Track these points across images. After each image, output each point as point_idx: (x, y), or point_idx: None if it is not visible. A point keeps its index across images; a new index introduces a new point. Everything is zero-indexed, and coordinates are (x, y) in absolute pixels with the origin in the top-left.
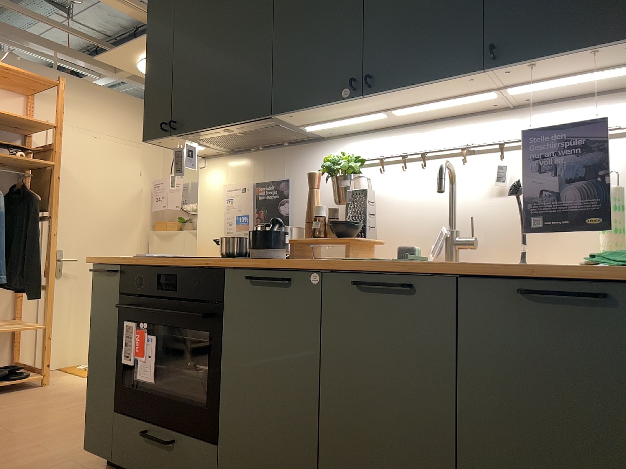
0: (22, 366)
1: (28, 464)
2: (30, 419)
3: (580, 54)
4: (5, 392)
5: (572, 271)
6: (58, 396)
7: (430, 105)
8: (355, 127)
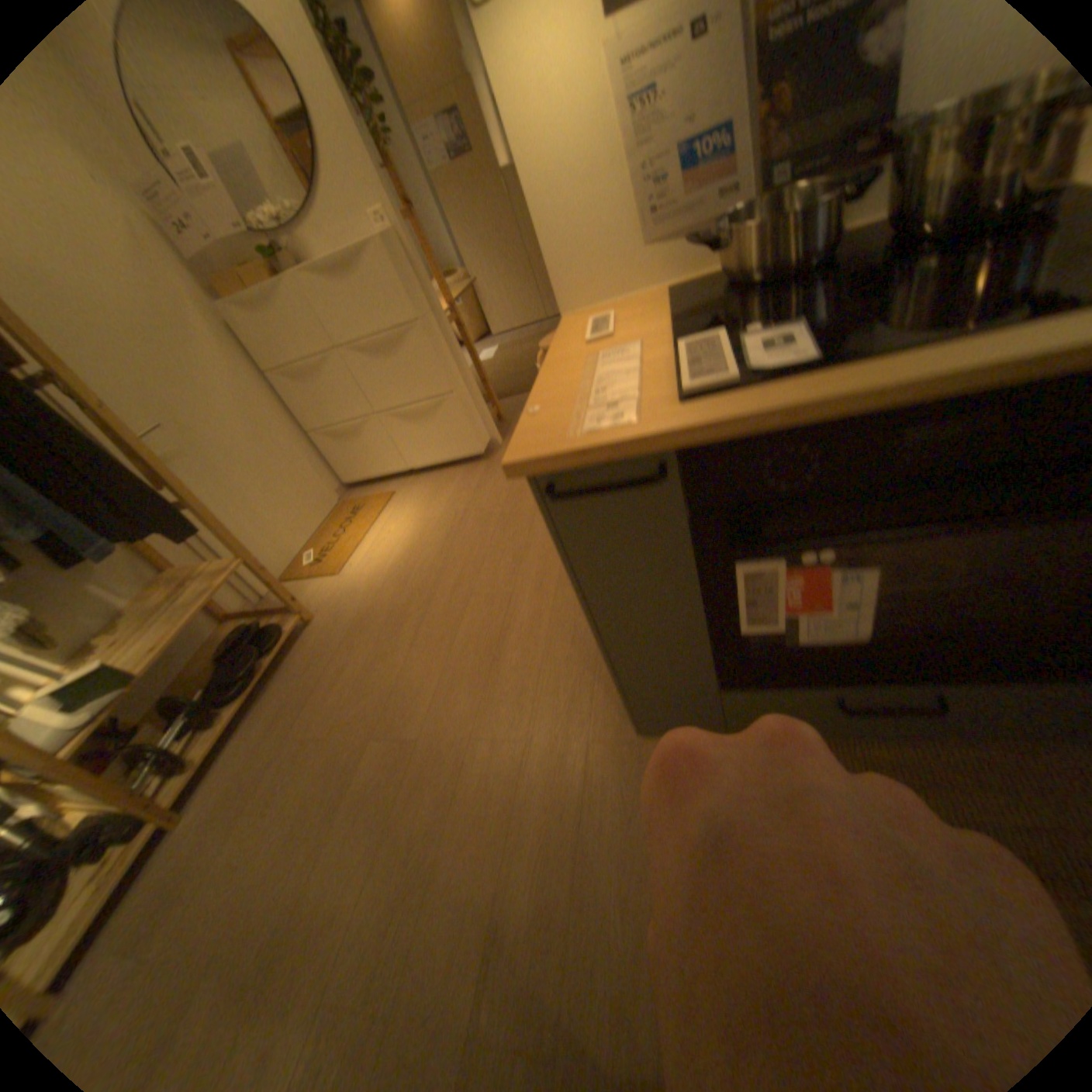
0: (257, 622)
1: (544, 789)
2: (397, 697)
3: None
4: (276, 669)
5: None
6: (361, 629)
7: None
8: None
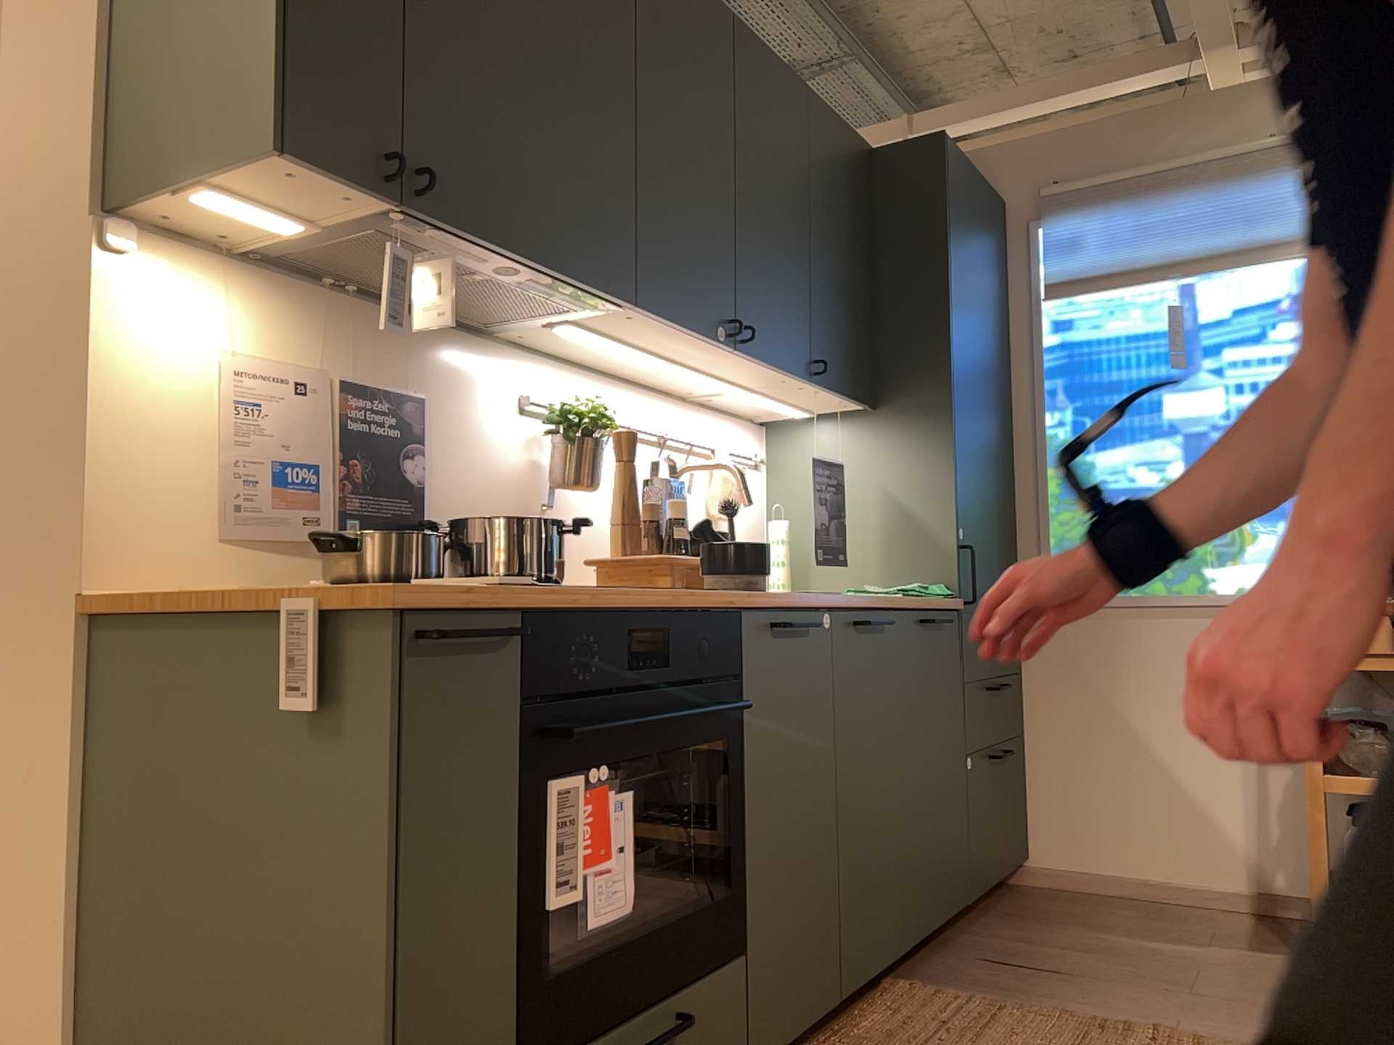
0: None
1: None
2: None
3: (841, 397)
4: None
5: (930, 602)
6: None
7: (707, 375)
8: (562, 344)
